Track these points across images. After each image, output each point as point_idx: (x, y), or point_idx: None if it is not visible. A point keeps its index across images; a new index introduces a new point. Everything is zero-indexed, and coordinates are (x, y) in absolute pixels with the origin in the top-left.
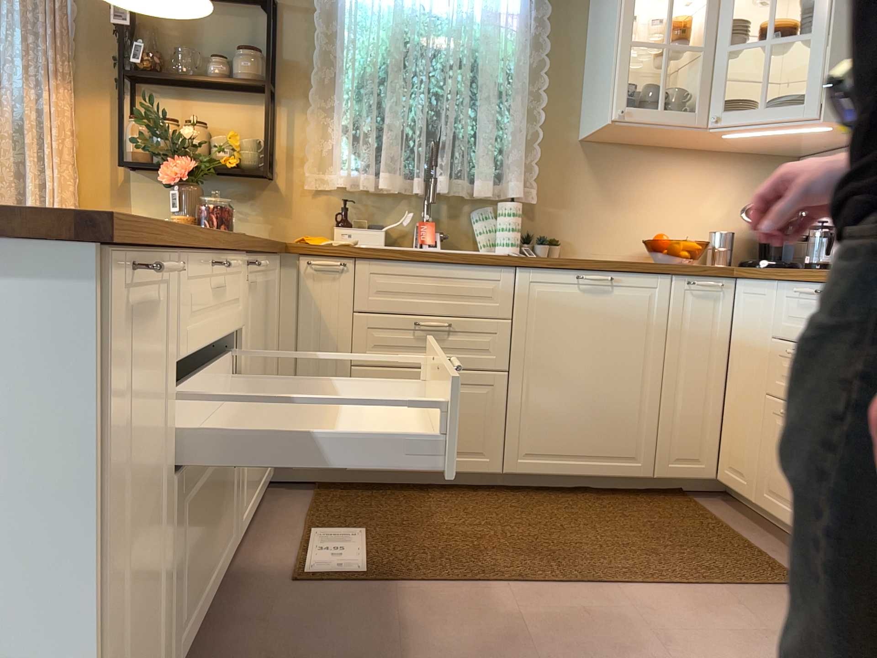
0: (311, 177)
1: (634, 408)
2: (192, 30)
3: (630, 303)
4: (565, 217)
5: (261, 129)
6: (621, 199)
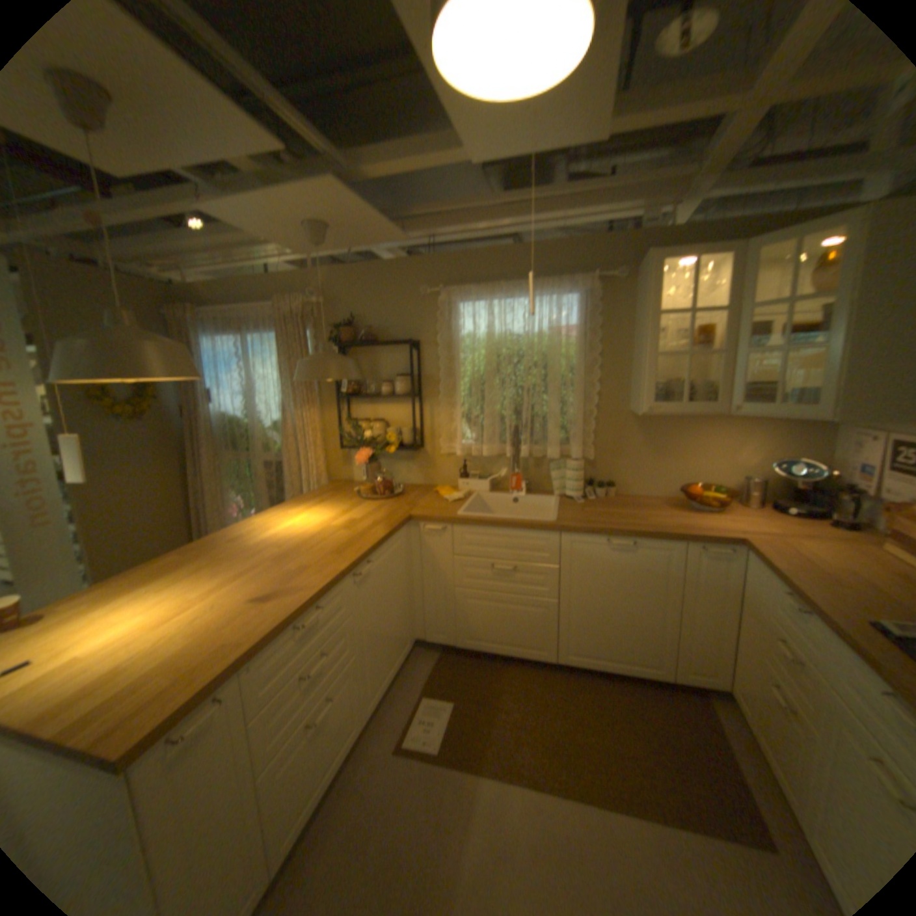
0: (443, 448)
1: (656, 635)
2: (372, 364)
3: (651, 562)
4: (619, 466)
5: (414, 419)
6: (665, 452)
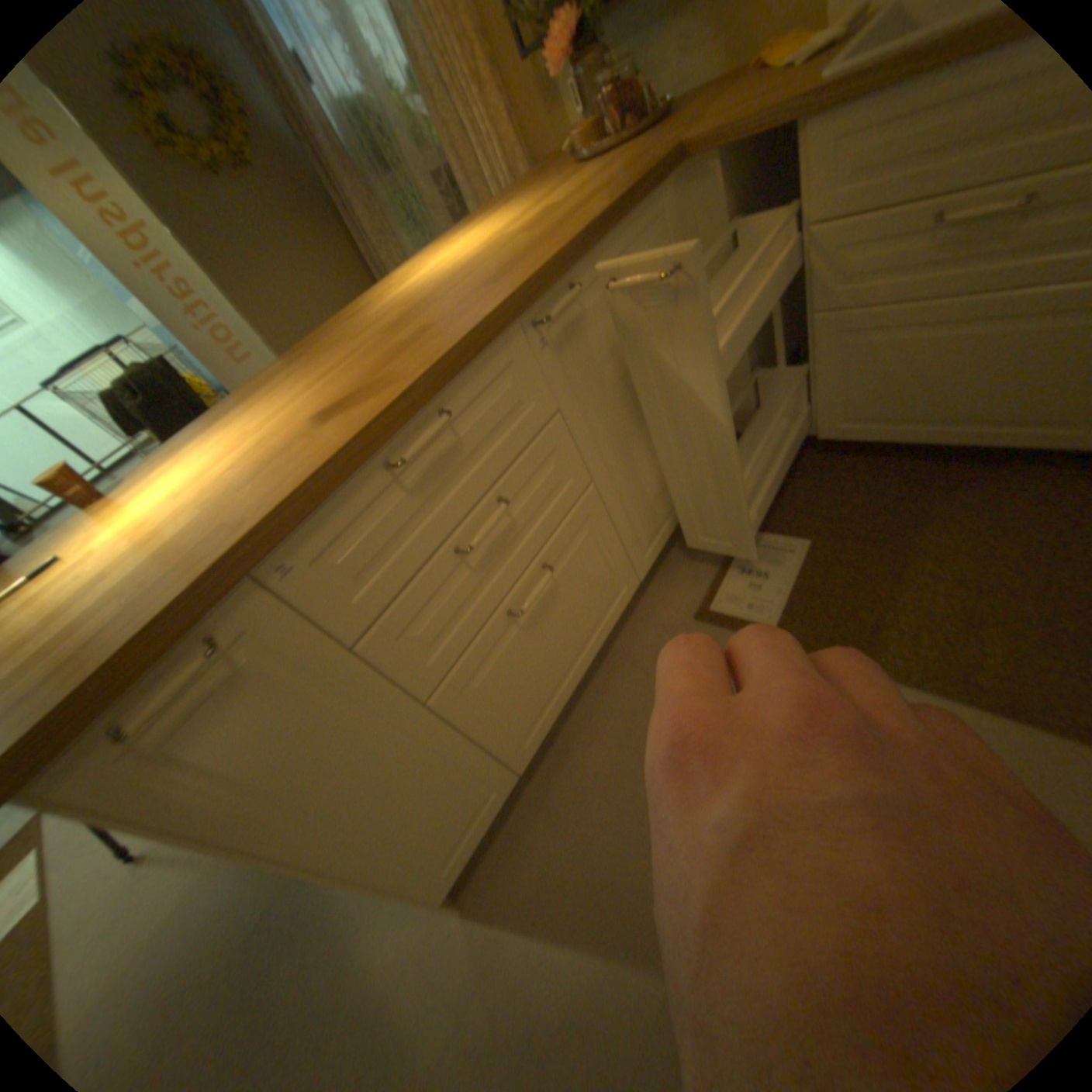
0: None
1: None
2: None
3: None
4: None
5: None
6: None
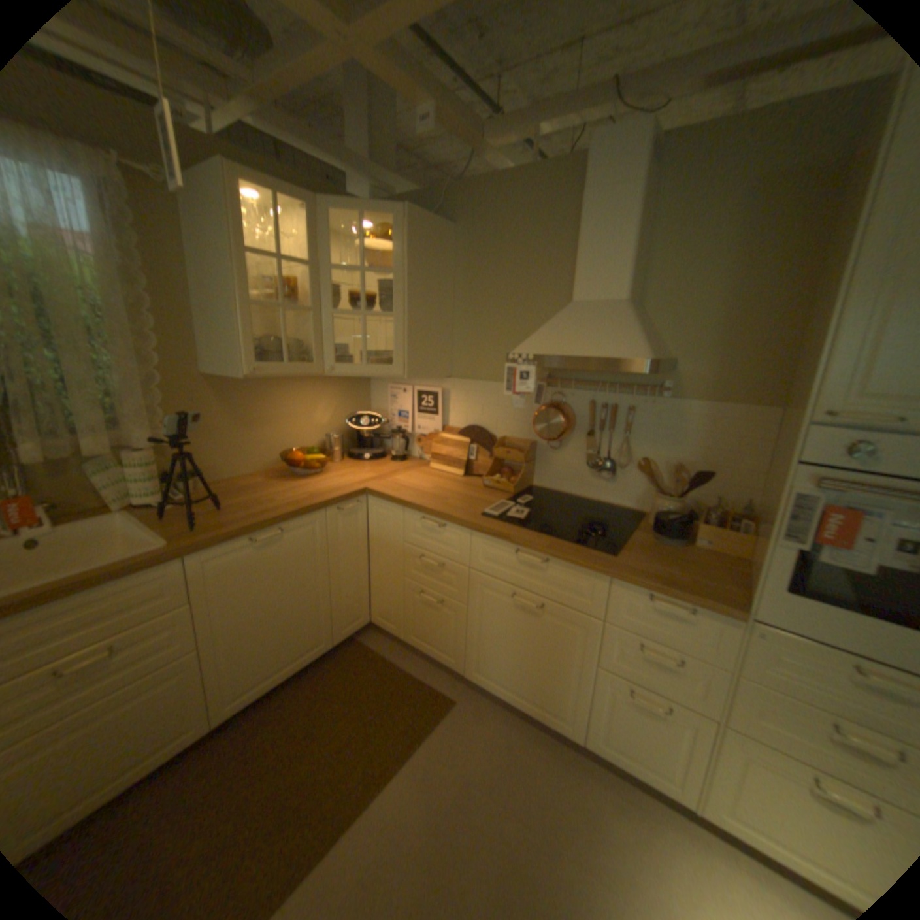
0: None
1: (312, 613)
2: None
3: (297, 542)
4: (200, 447)
5: None
6: (249, 421)
